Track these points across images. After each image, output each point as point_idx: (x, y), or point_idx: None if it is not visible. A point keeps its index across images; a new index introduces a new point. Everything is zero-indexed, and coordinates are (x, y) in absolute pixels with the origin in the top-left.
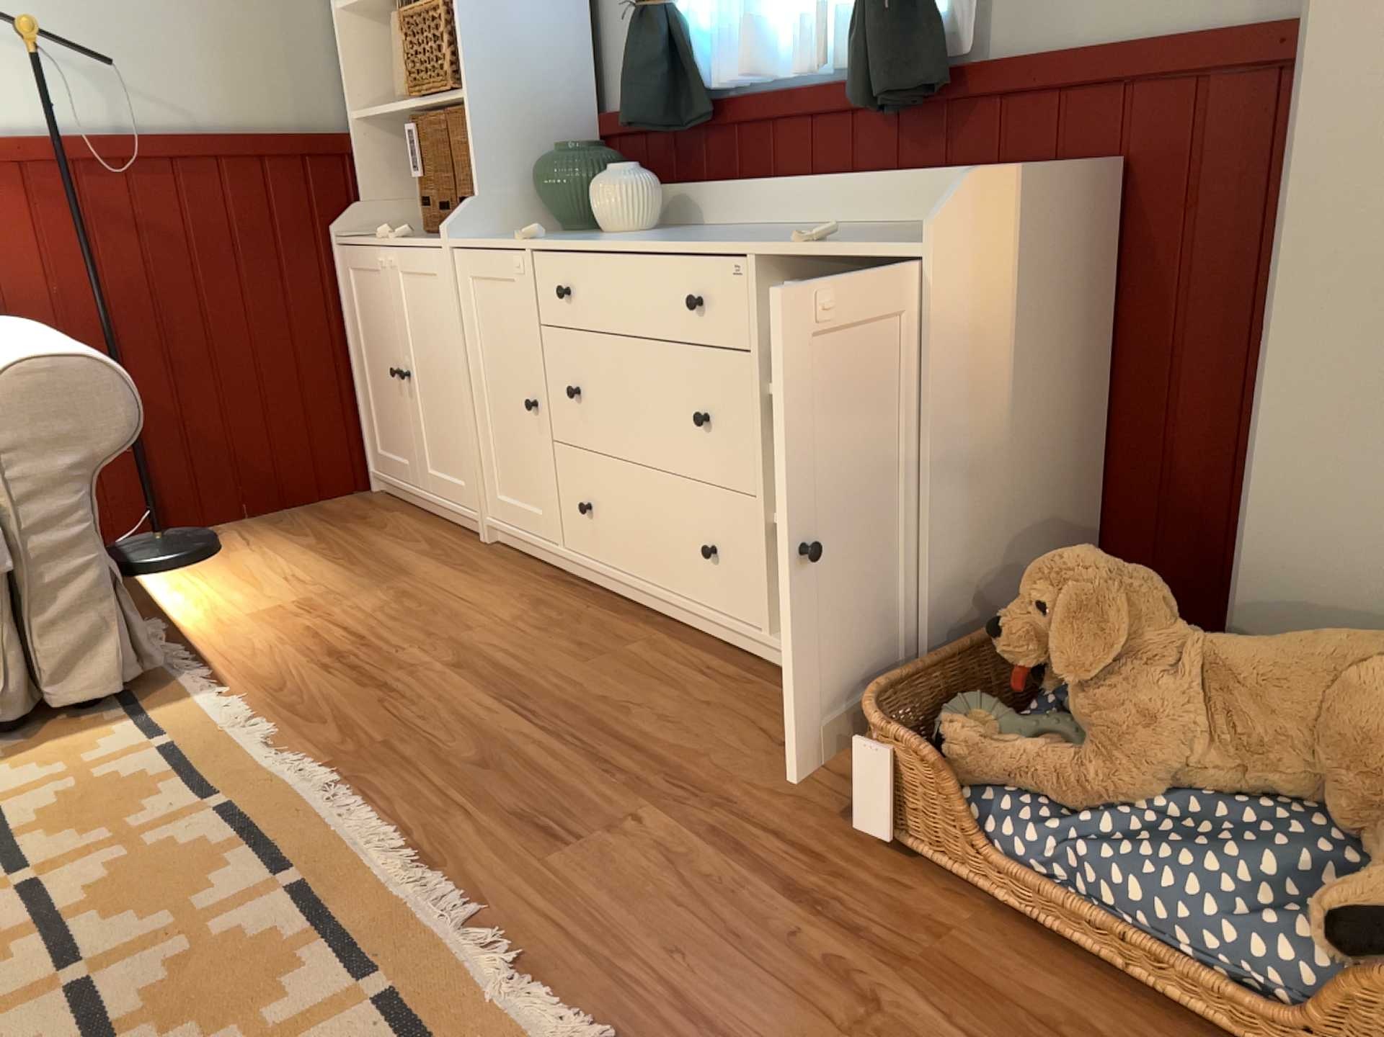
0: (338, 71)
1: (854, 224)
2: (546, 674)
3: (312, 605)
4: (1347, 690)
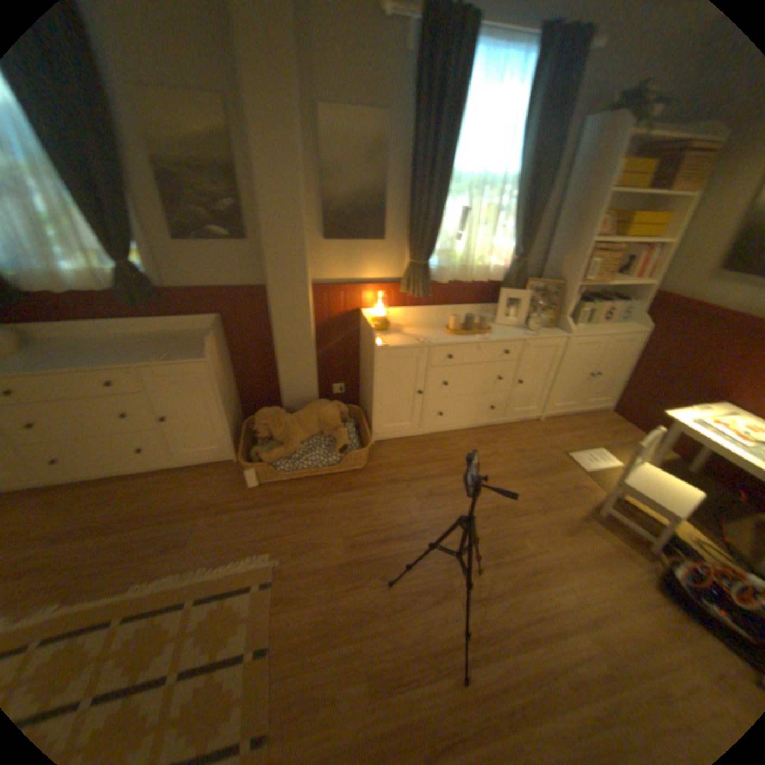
0: None
1: (130, 334)
2: (101, 518)
3: None
4: (319, 415)
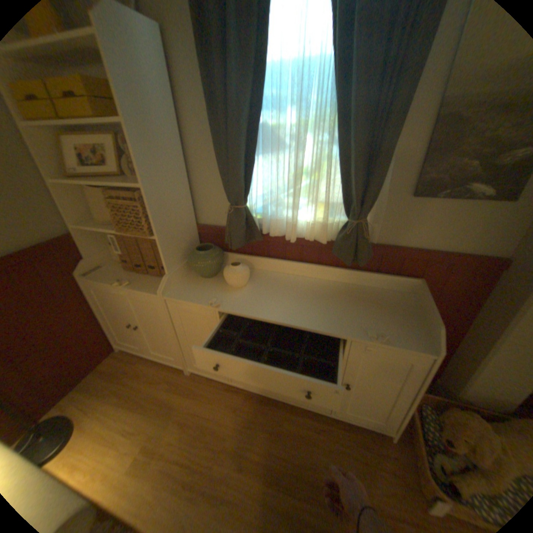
0: (55, 205)
1: (325, 280)
2: (273, 459)
3: (149, 450)
4: None
